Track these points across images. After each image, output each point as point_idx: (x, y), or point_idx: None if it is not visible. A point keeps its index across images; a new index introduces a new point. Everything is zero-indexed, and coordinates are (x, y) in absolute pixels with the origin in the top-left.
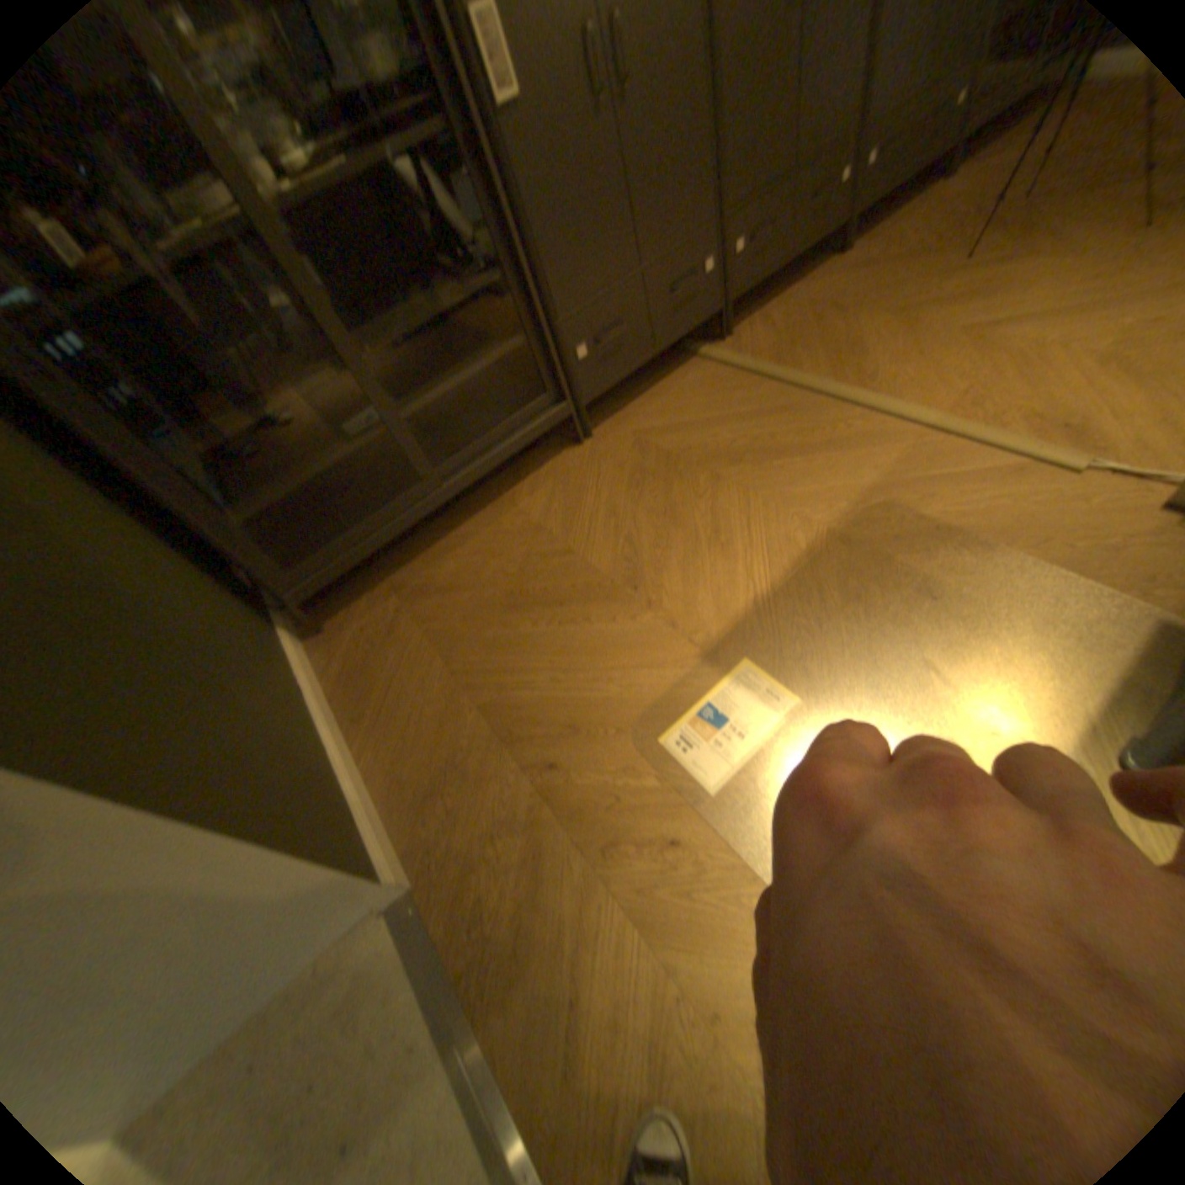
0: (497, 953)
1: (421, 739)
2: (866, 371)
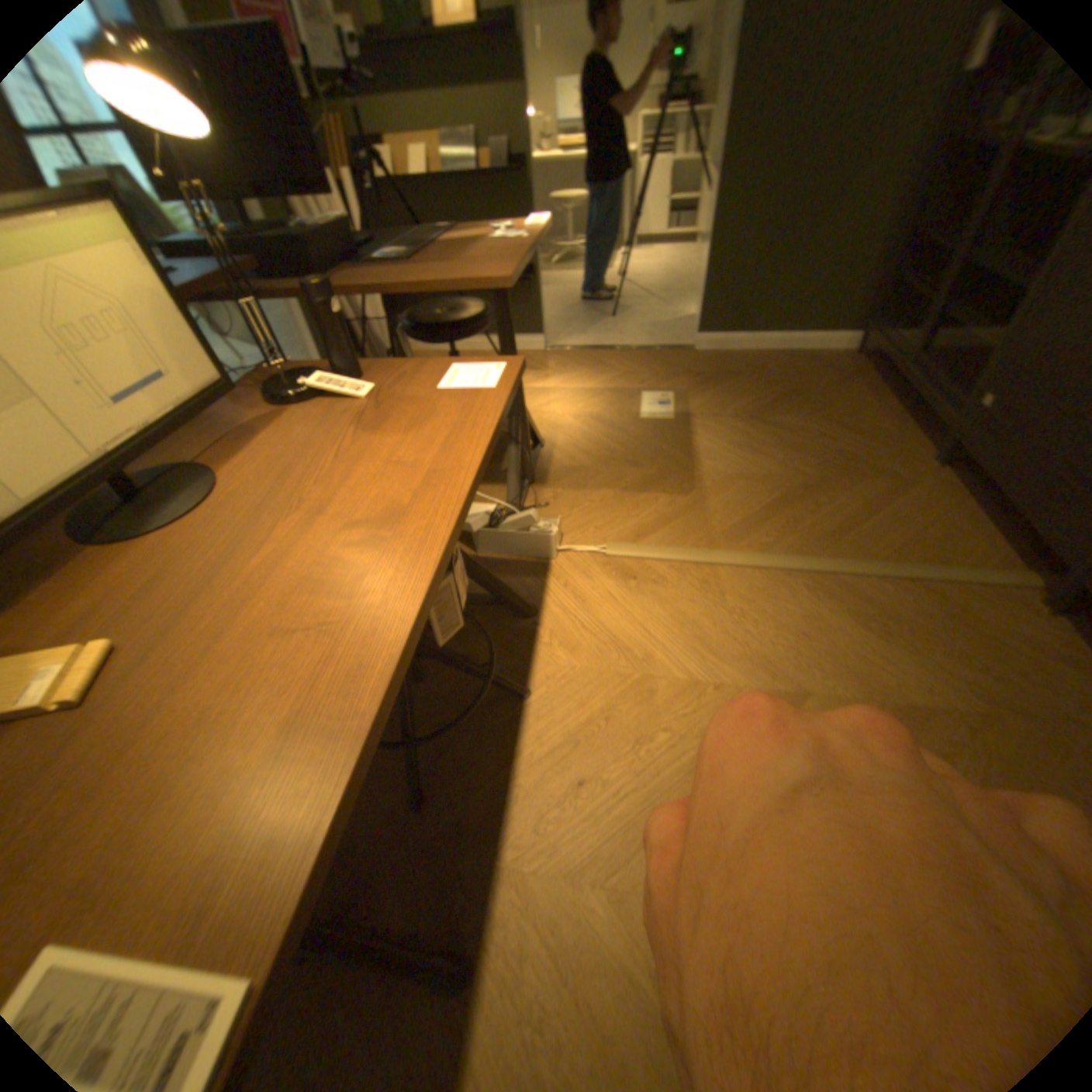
0: (656, 352)
1: (748, 358)
2: (823, 591)
